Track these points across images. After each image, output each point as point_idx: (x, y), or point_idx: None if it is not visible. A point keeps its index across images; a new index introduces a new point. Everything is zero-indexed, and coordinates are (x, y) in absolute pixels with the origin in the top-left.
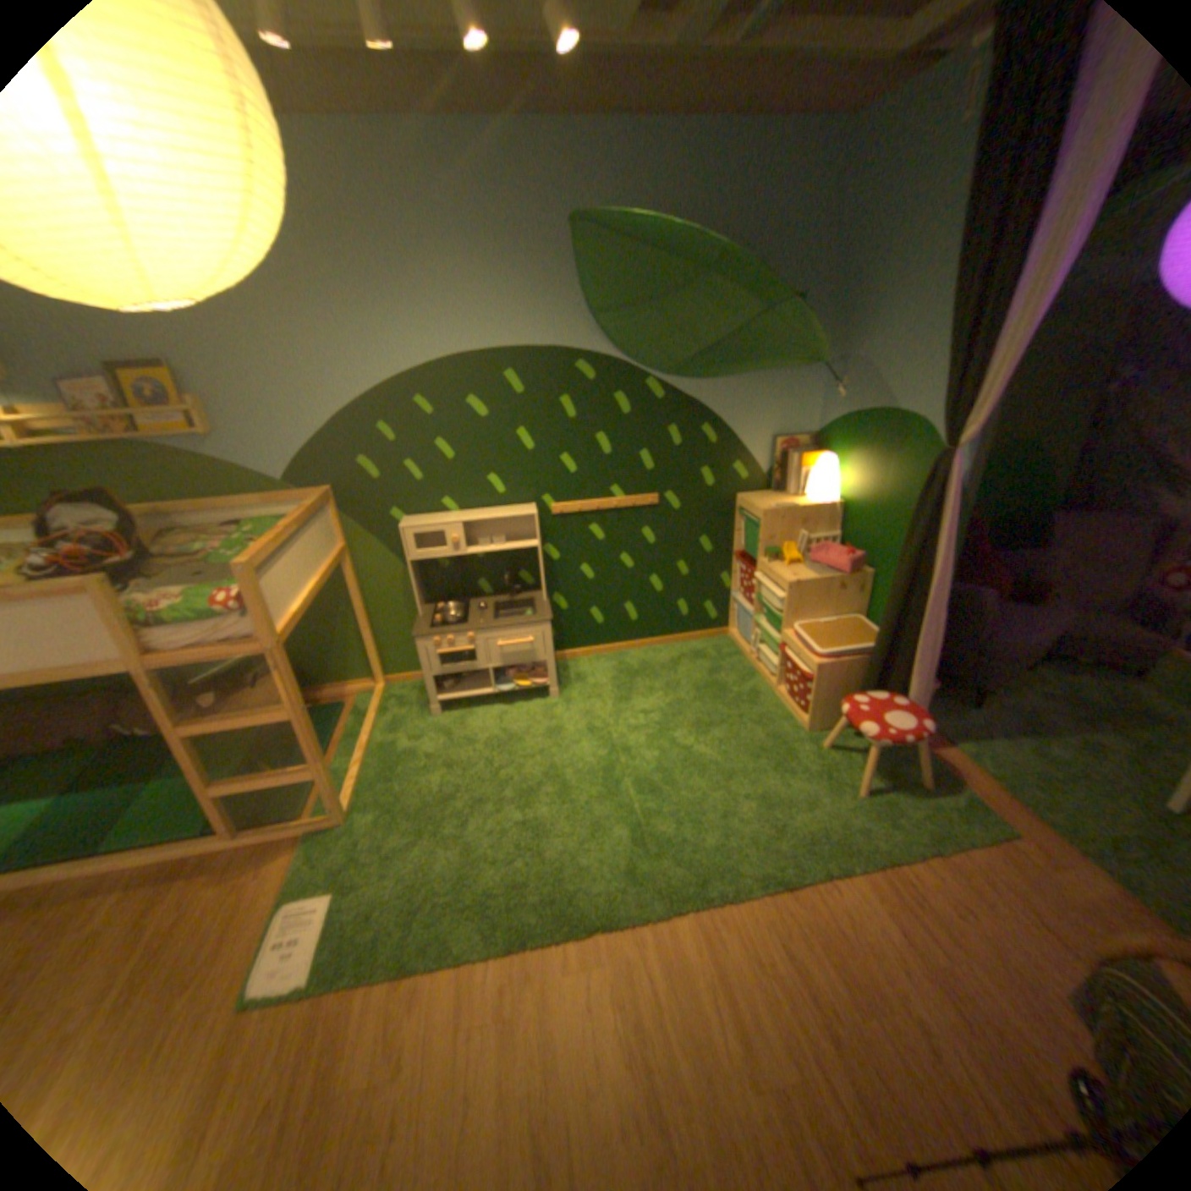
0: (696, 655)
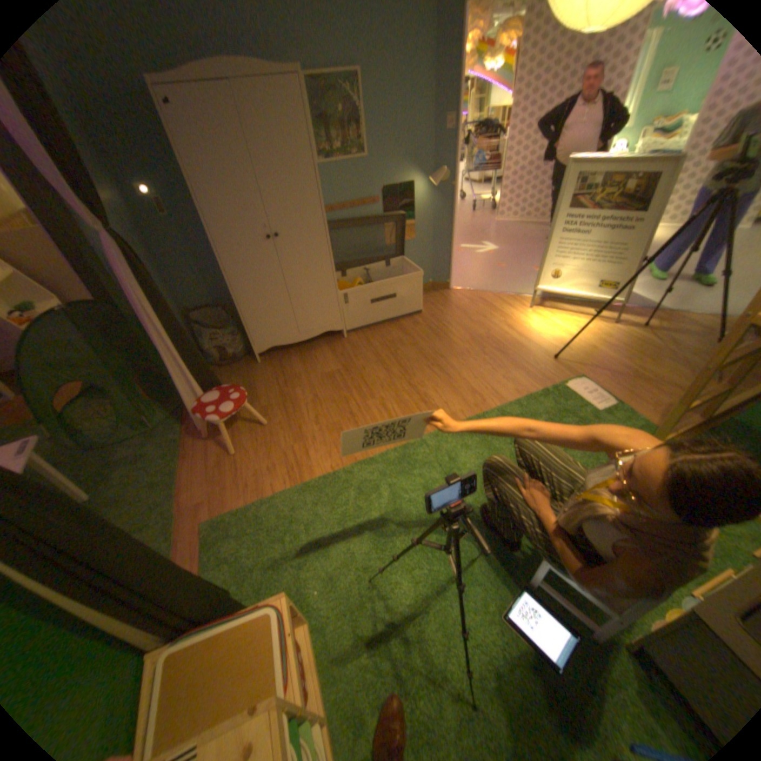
0: None
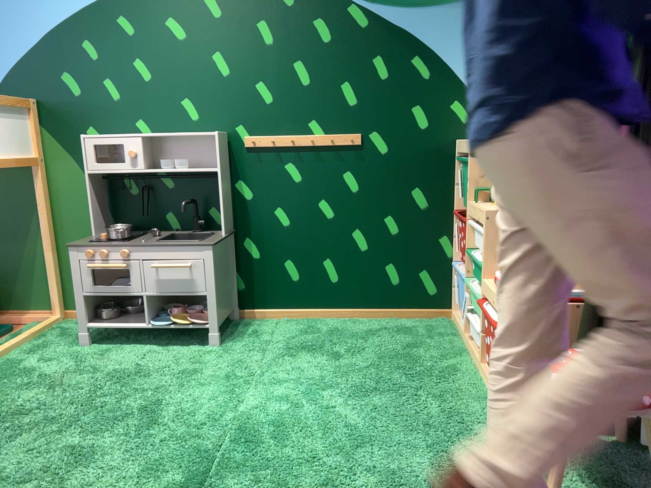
0: (404, 330)
